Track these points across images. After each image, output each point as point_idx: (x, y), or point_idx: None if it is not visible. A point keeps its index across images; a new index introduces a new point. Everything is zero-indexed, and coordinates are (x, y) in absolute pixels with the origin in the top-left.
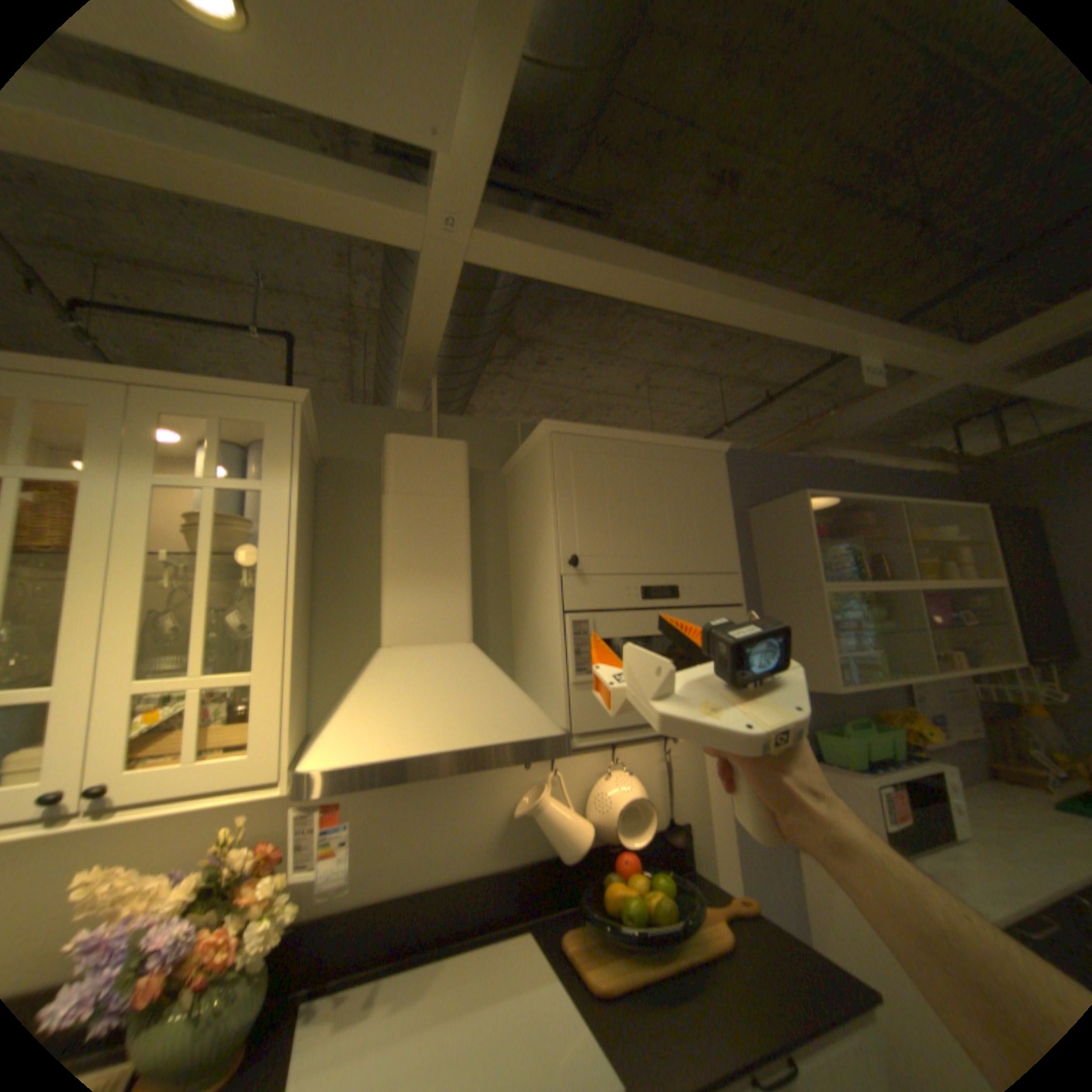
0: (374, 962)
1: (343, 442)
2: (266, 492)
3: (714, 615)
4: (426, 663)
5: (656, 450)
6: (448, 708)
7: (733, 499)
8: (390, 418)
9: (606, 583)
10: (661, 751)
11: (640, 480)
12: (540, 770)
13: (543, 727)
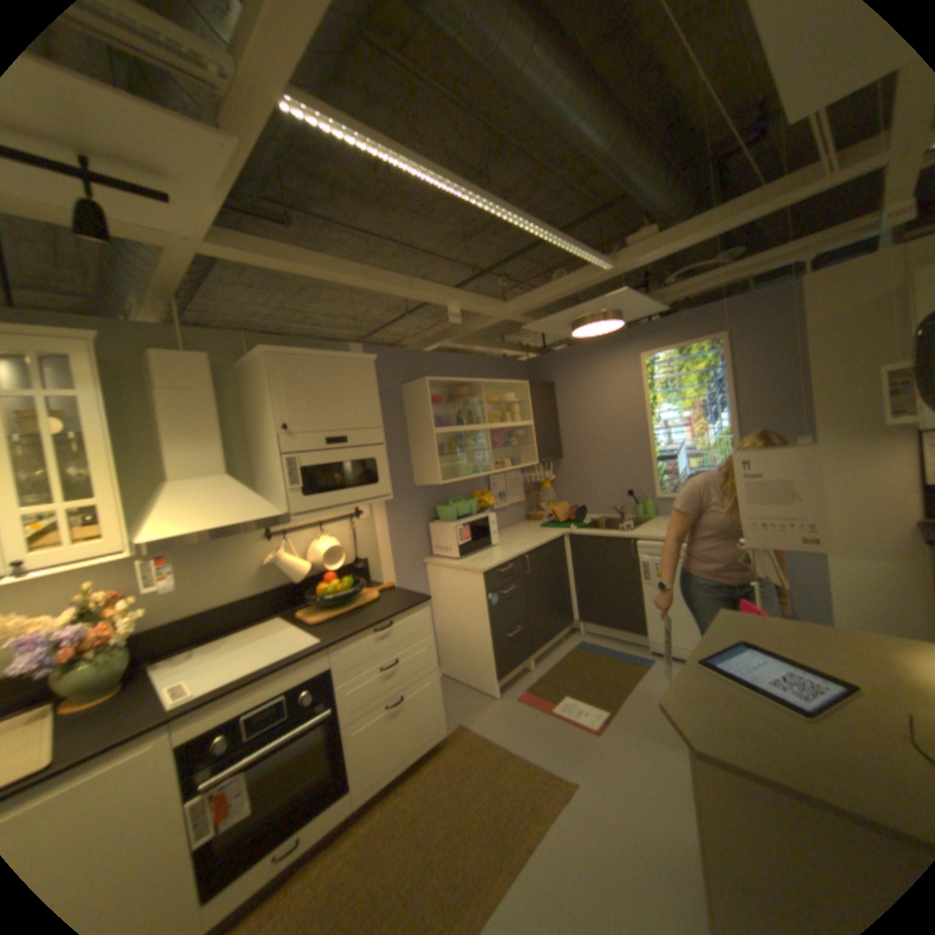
0: (186, 647)
1: (106, 349)
2: (79, 399)
3: (367, 451)
4: (199, 488)
5: (331, 362)
6: (217, 509)
7: (392, 380)
8: (142, 330)
9: (304, 438)
10: (349, 525)
11: (322, 380)
12: (277, 542)
13: (273, 513)
